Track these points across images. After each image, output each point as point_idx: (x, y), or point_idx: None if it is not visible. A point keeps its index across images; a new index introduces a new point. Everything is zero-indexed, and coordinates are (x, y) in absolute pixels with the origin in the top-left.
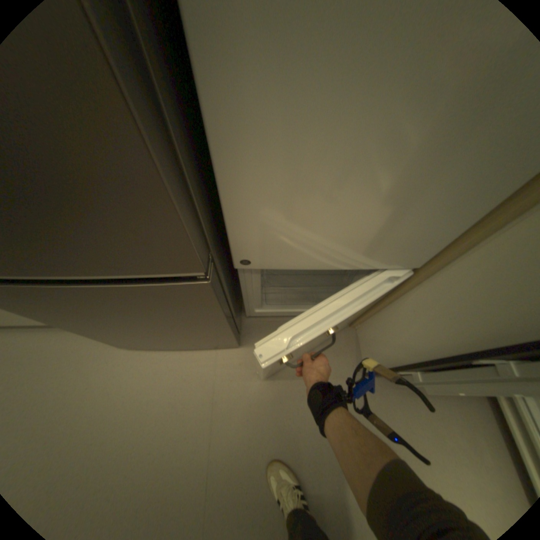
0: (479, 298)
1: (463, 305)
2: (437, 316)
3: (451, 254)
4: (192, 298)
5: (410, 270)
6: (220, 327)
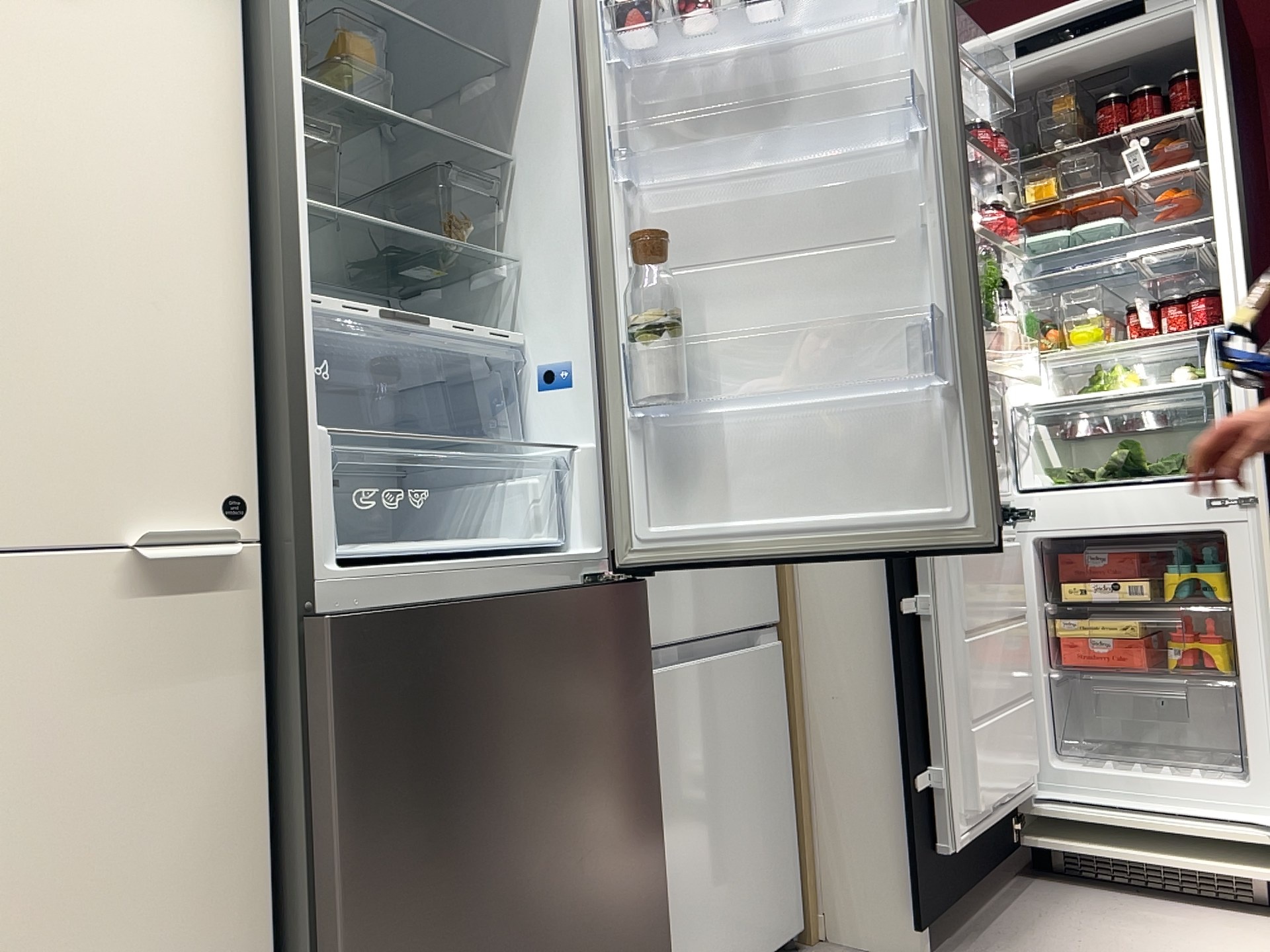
0: (847, 583)
1: (849, 607)
2: (852, 655)
3: (792, 585)
4: (628, 648)
5: (781, 654)
6: (649, 839)
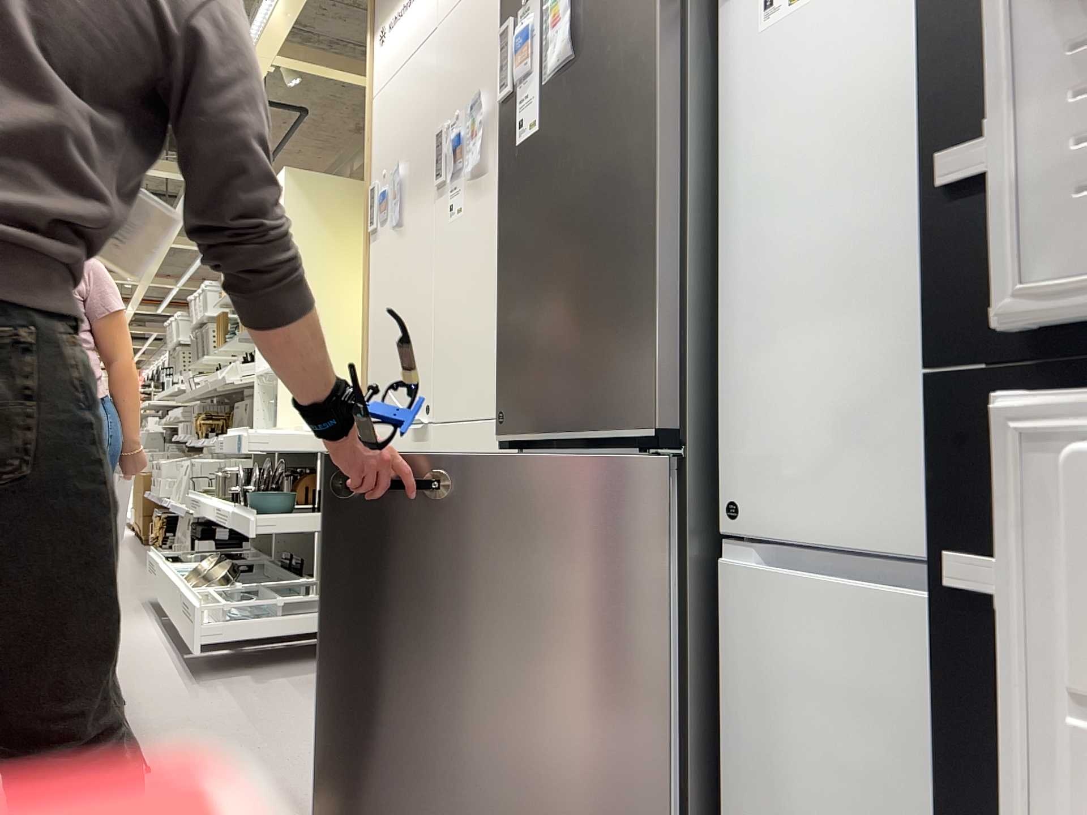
0: None
1: None
2: None
3: None
4: (637, 522)
5: None
6: (647, 710)
